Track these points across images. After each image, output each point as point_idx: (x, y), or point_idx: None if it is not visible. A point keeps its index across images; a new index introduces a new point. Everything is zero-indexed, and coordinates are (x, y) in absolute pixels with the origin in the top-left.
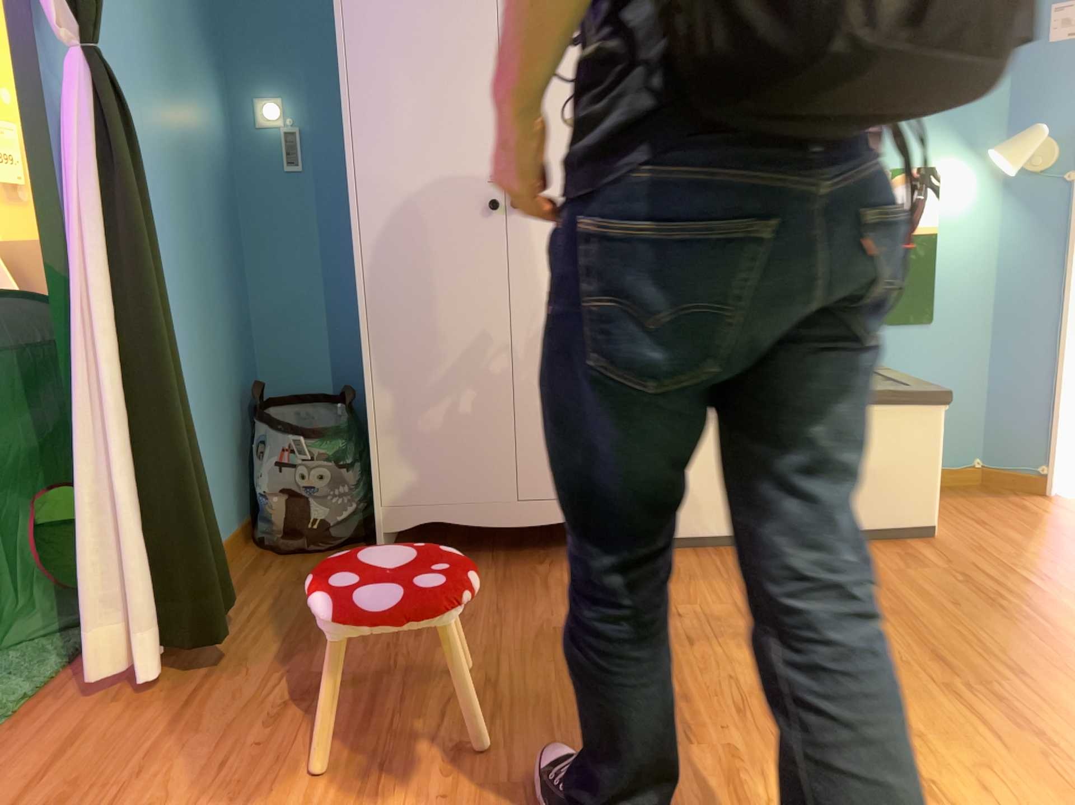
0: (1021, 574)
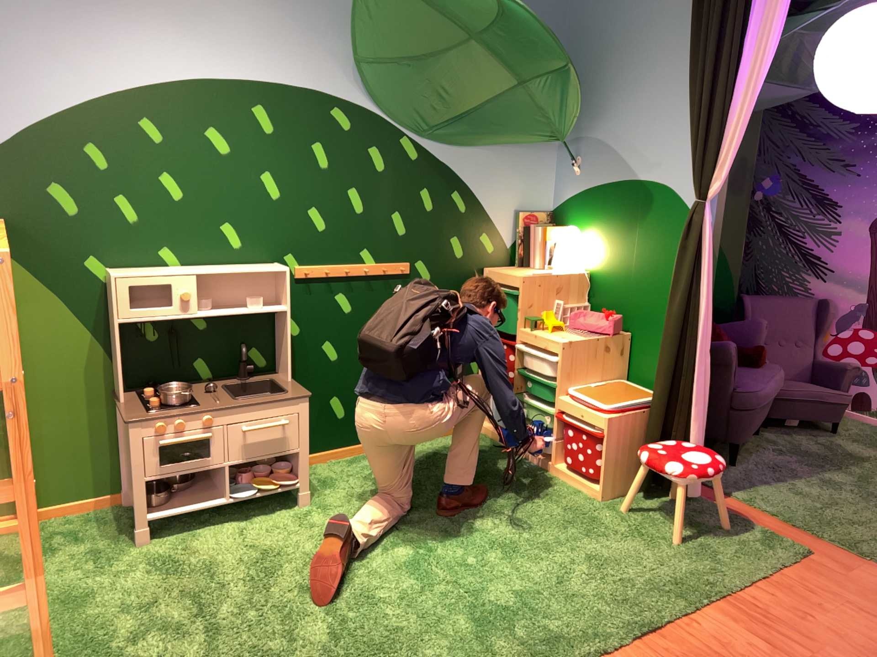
0: None
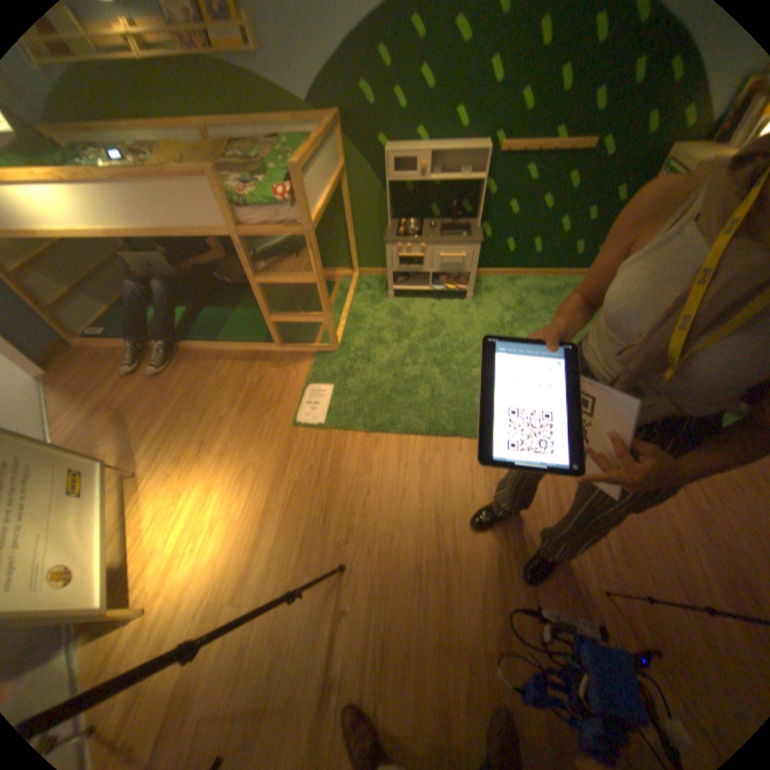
0: (325, 710)
